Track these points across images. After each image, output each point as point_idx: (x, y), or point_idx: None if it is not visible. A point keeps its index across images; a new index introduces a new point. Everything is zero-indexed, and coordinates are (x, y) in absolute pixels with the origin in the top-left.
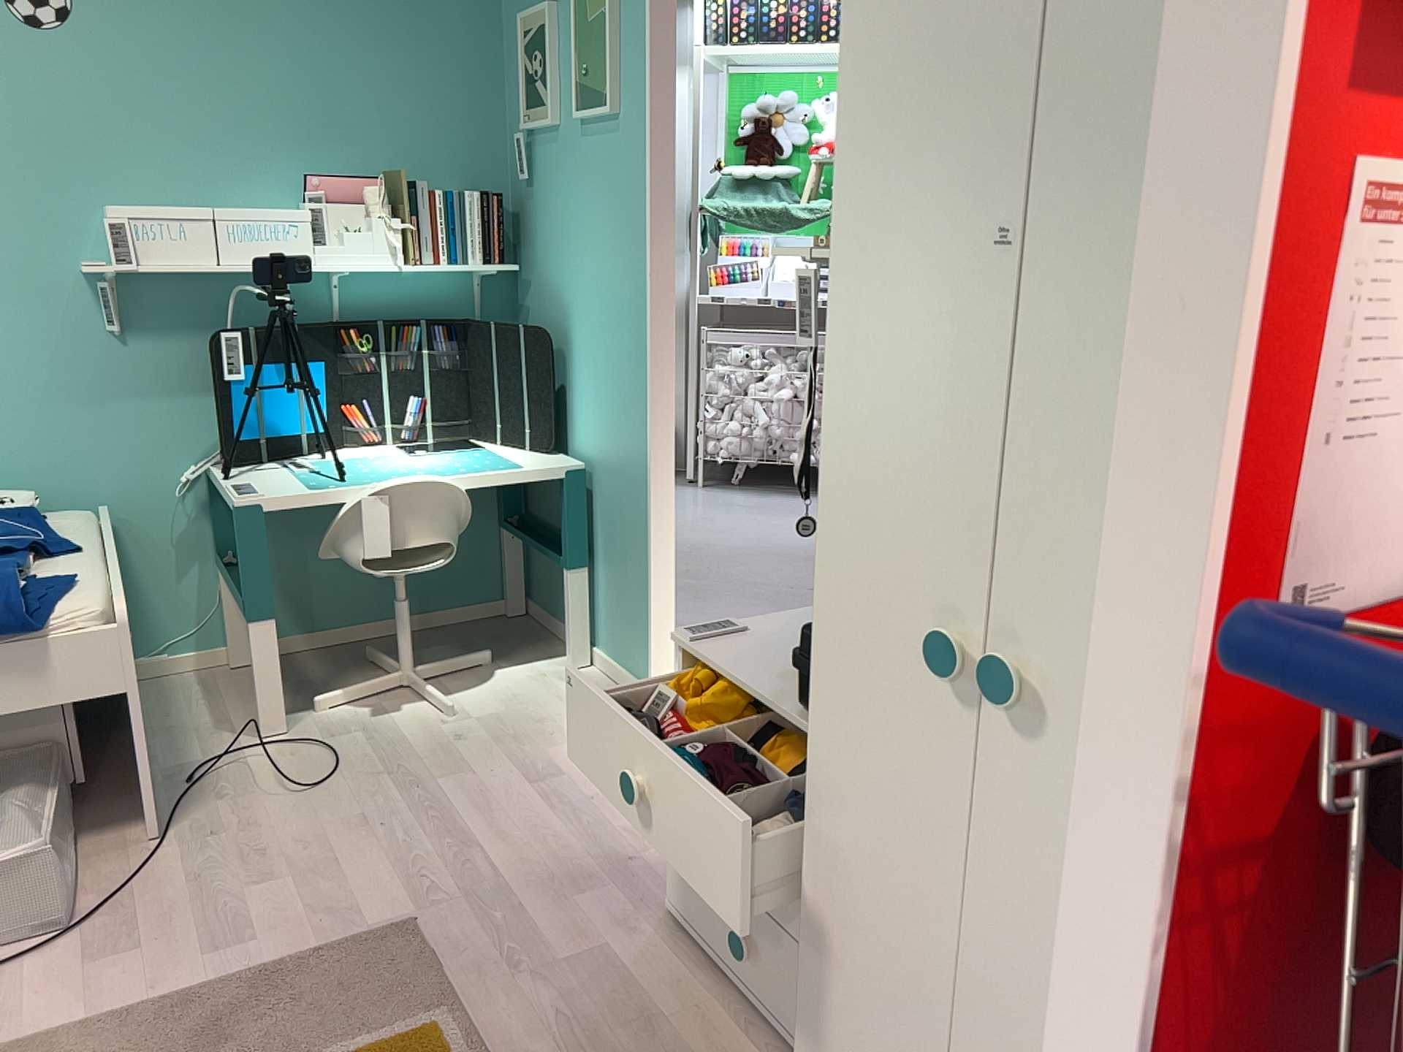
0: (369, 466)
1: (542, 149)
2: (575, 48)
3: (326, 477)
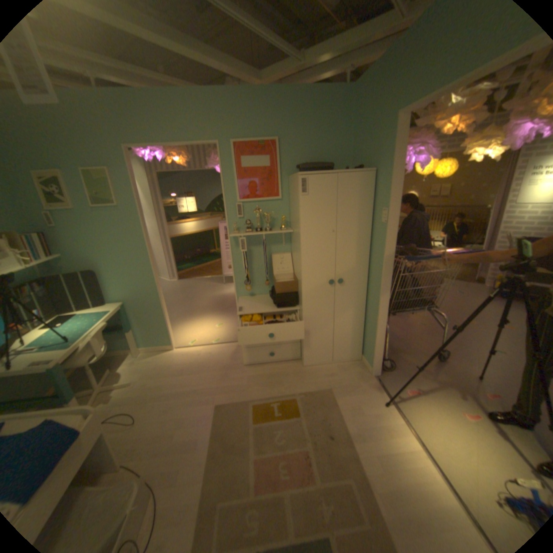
0: (56, 336)
1: (60, 215)
2: (79, 184)
3: (53, 346)
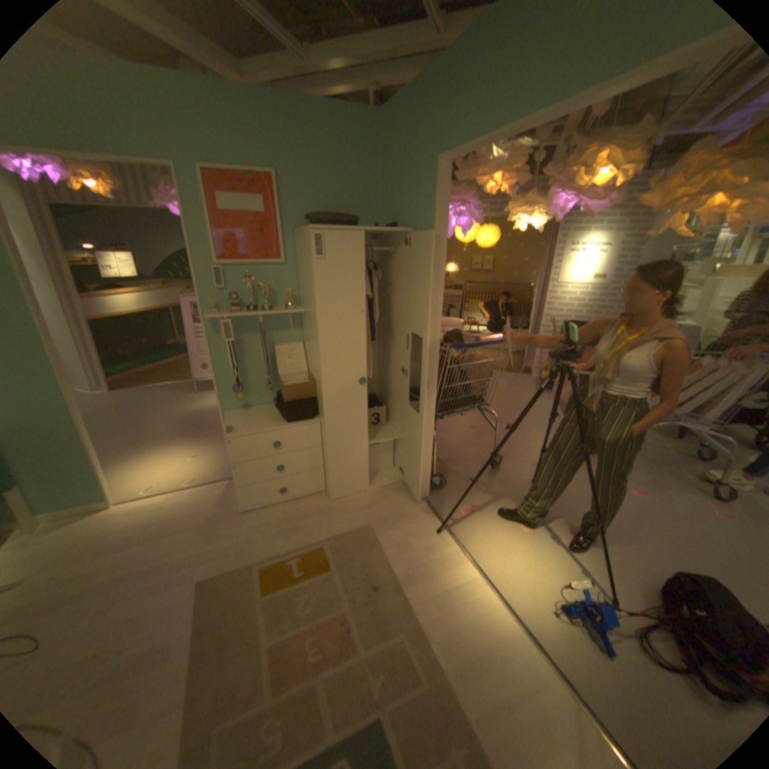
0: None
1: None
2: None
3: None
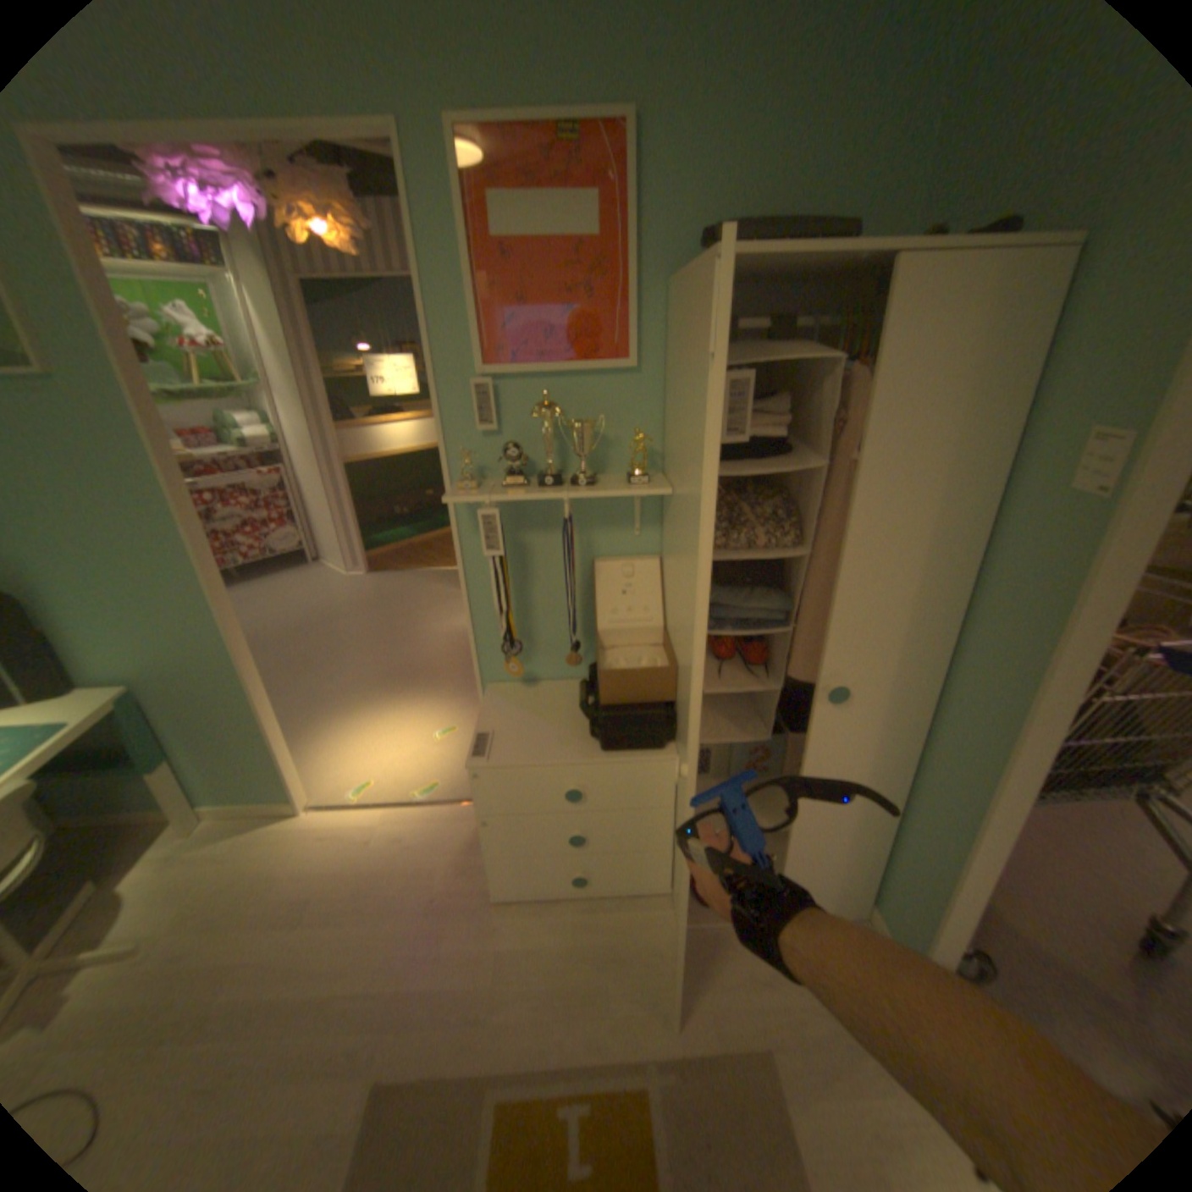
0: None
1: None
2: None
3: None
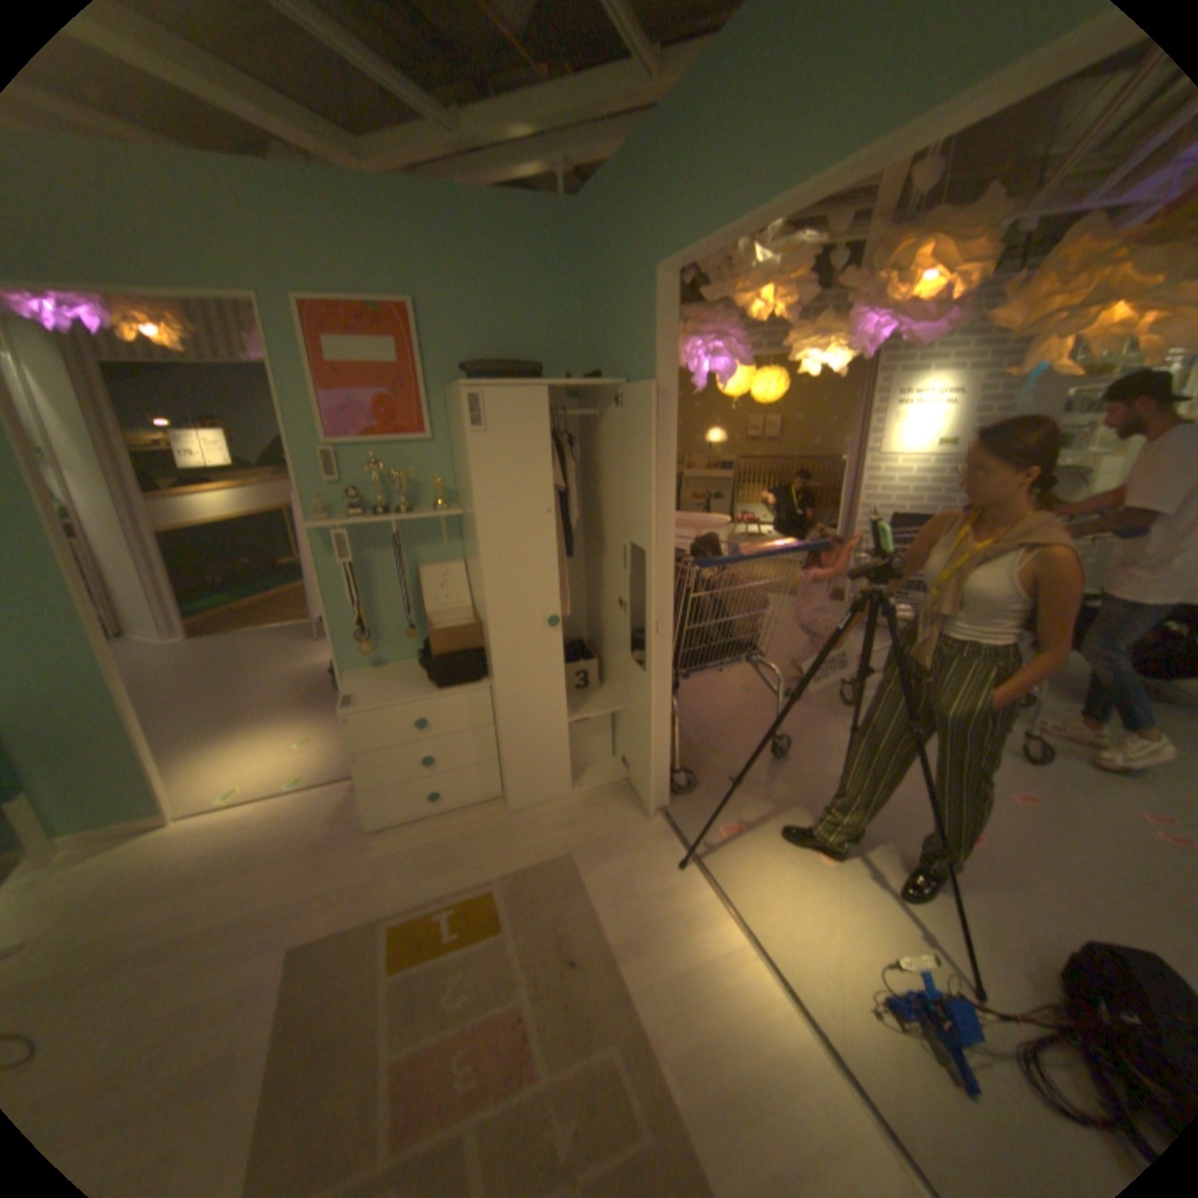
0: None
1: None
2: None
3: None
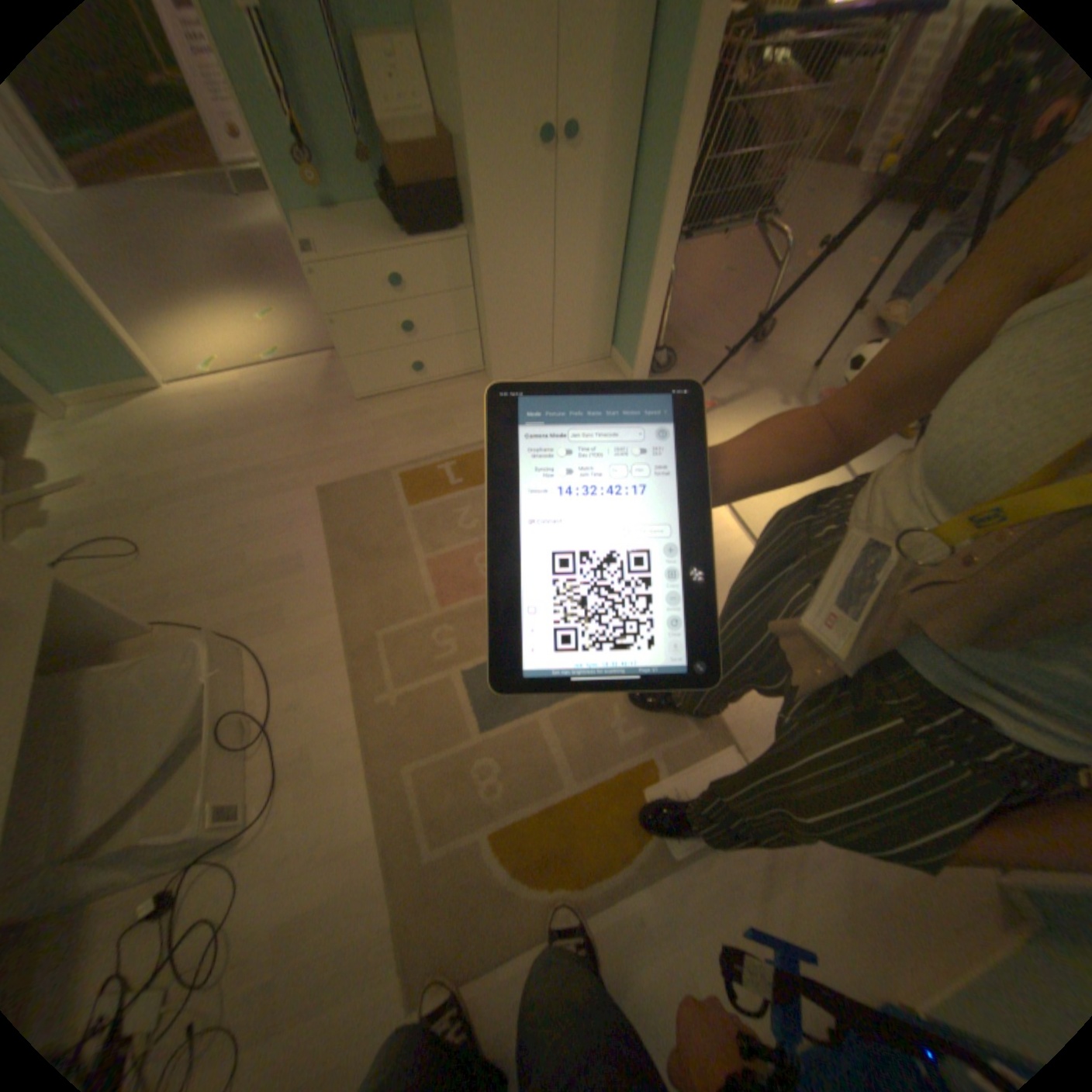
0: None
1: None
2: None
3: None
